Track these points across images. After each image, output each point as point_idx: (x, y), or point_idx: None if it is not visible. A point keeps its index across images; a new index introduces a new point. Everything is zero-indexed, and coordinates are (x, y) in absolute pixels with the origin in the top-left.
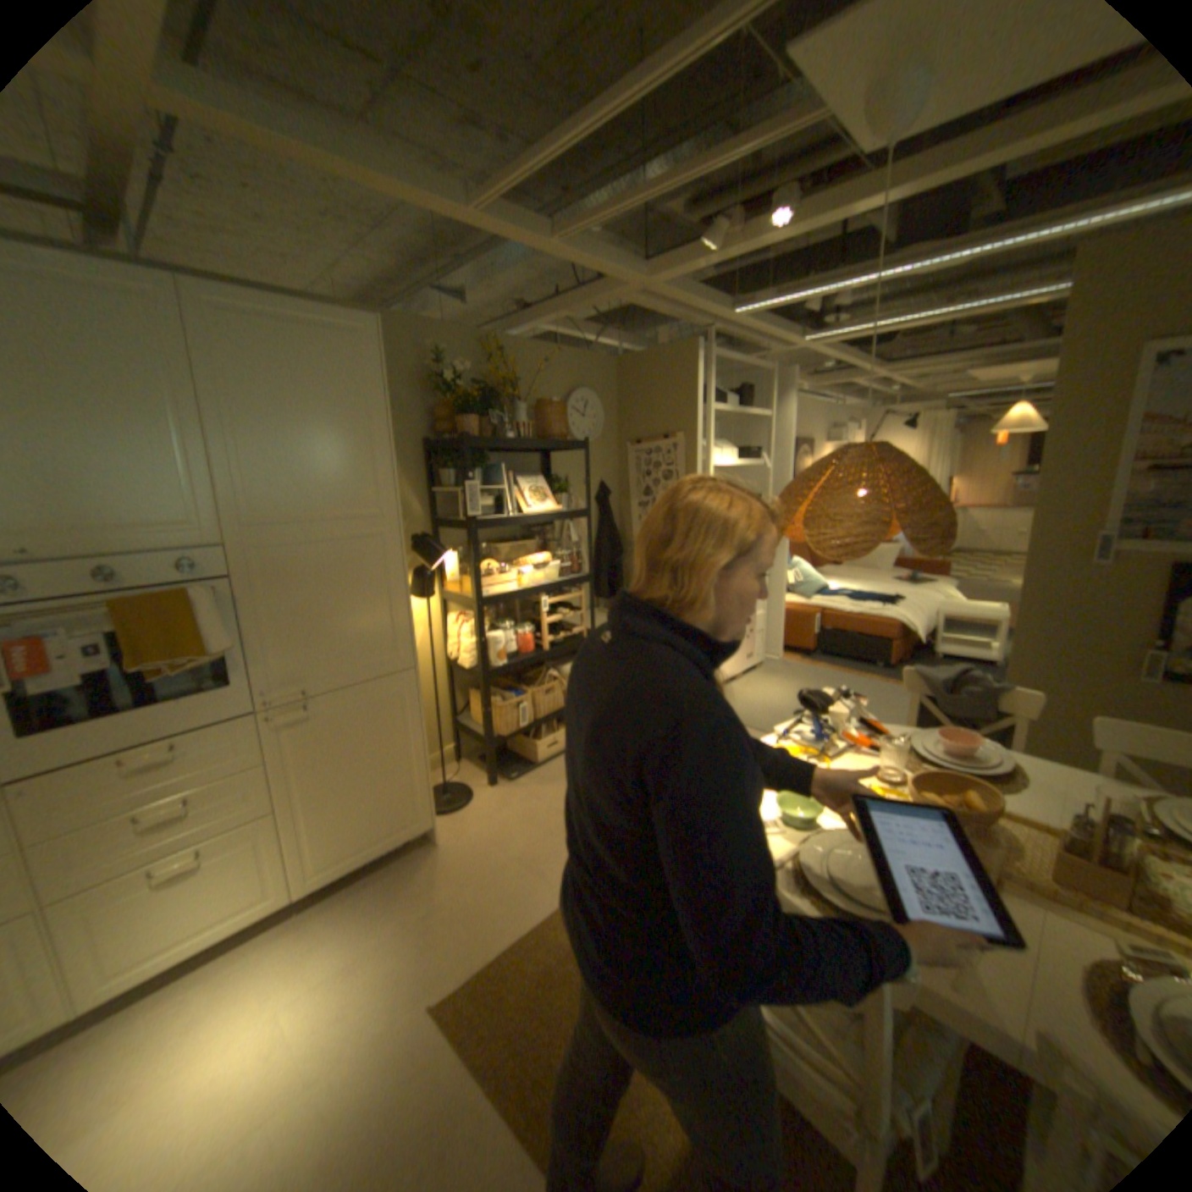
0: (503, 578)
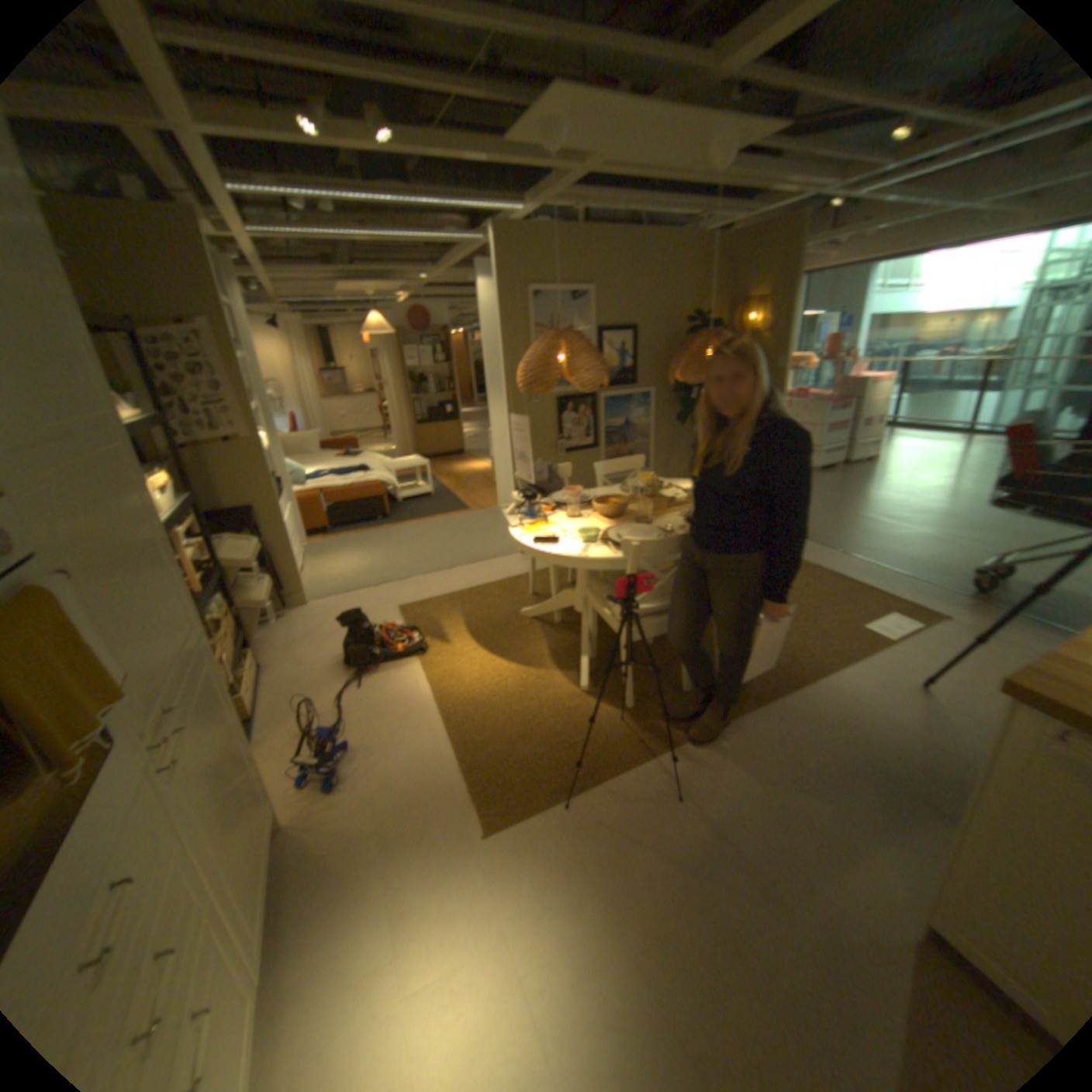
0: None
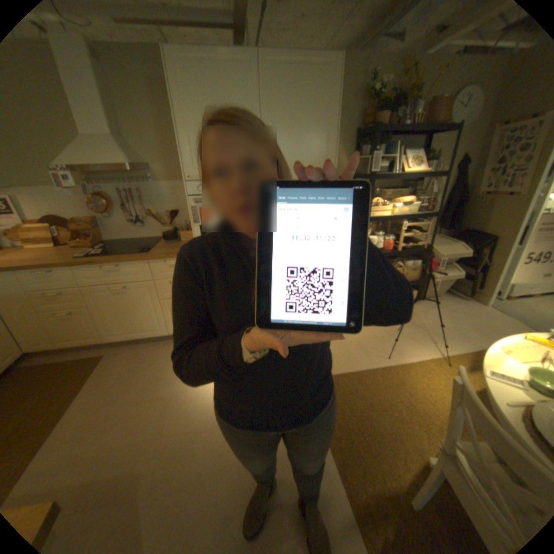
0: (384, 208)
